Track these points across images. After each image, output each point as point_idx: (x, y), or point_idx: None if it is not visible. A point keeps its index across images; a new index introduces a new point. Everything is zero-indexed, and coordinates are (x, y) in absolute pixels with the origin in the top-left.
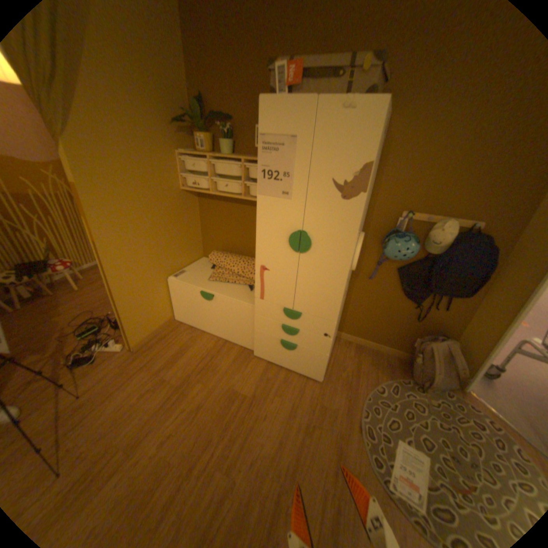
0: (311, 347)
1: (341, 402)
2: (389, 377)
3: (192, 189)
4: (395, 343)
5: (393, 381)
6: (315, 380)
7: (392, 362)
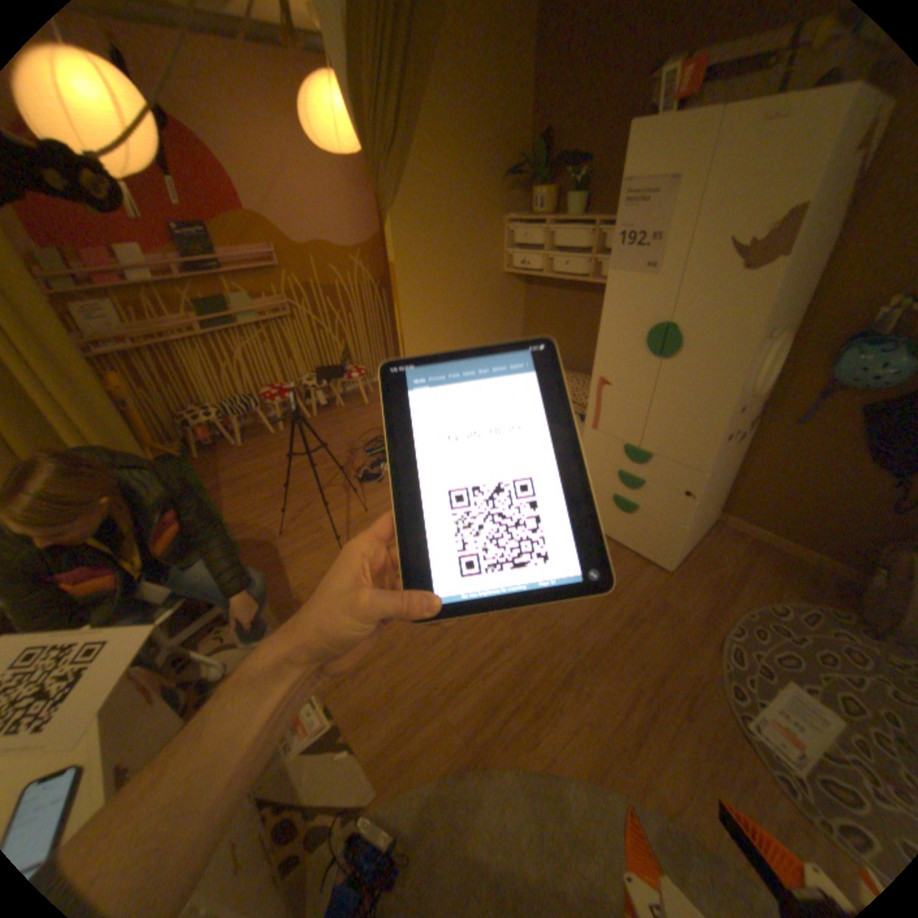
0: (662, 512)
1: (698, 605)
2: (807, 599)
3: (519, 270)
4: (838, 549)
5: (813, 606)
6: (660, 568)
7: (822, 580)
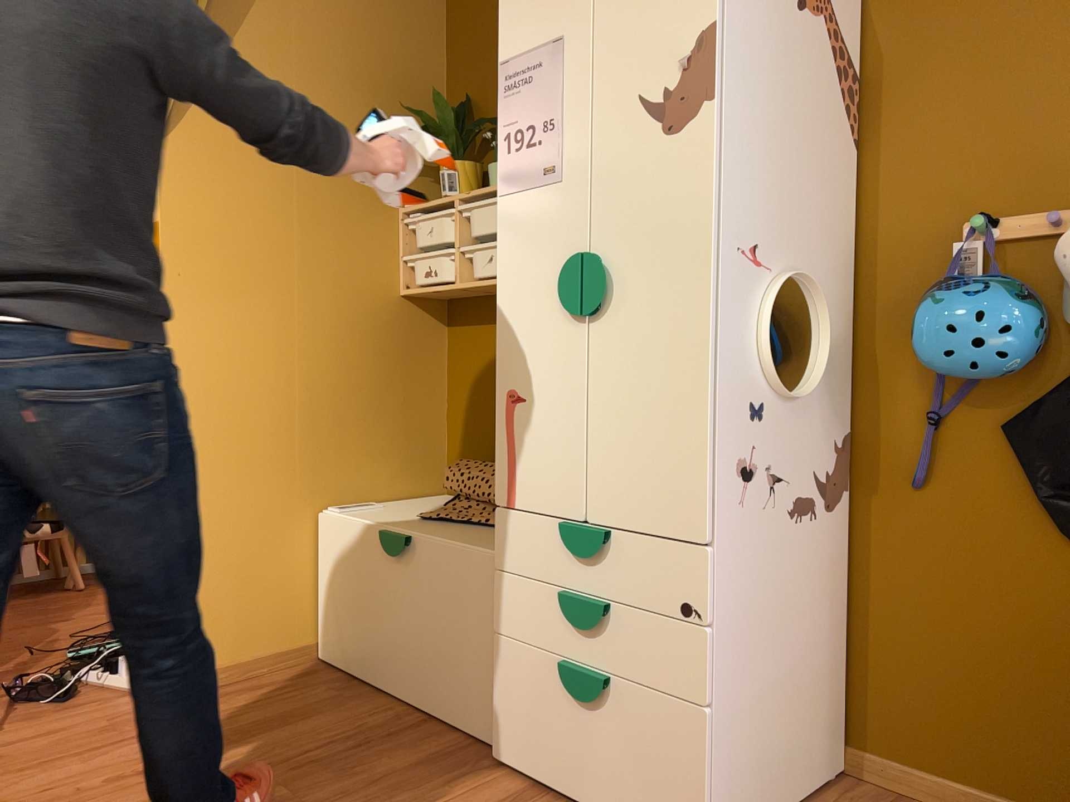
0: (653, 679)
1: None
2: None
3: (423, 285)
4: None
5: None
6: None
7: None
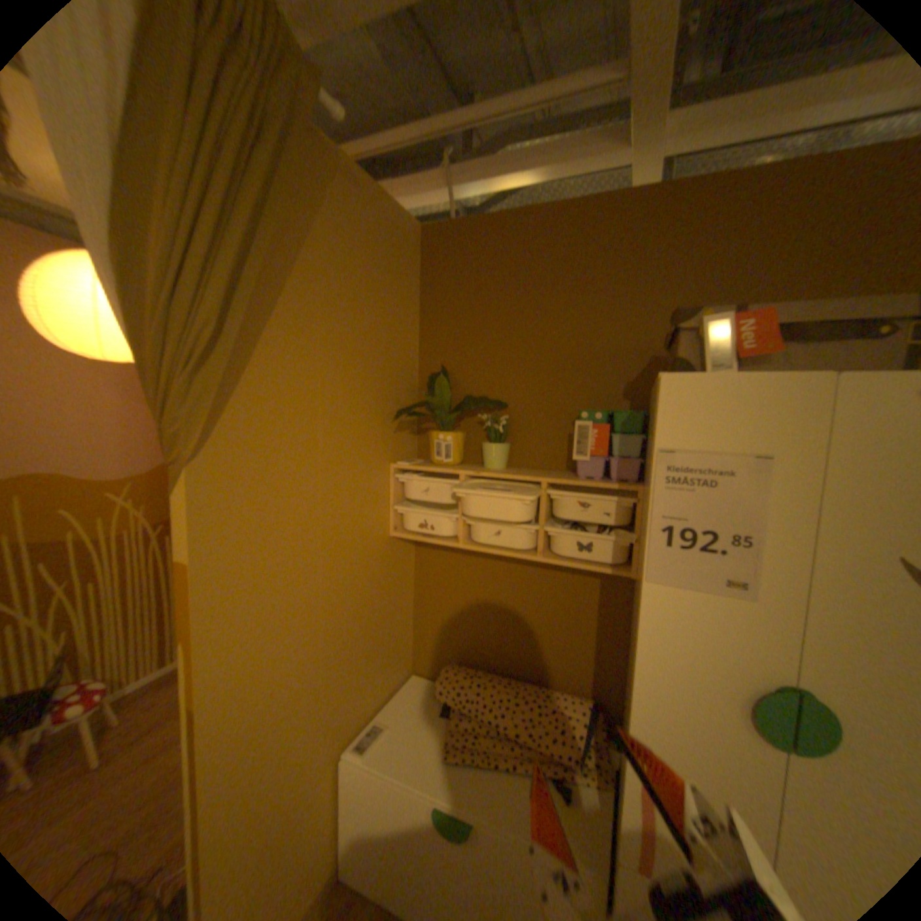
0: None
1: None
2: None
3: (418, 534)
4: None
5: None
6: None
7: None
